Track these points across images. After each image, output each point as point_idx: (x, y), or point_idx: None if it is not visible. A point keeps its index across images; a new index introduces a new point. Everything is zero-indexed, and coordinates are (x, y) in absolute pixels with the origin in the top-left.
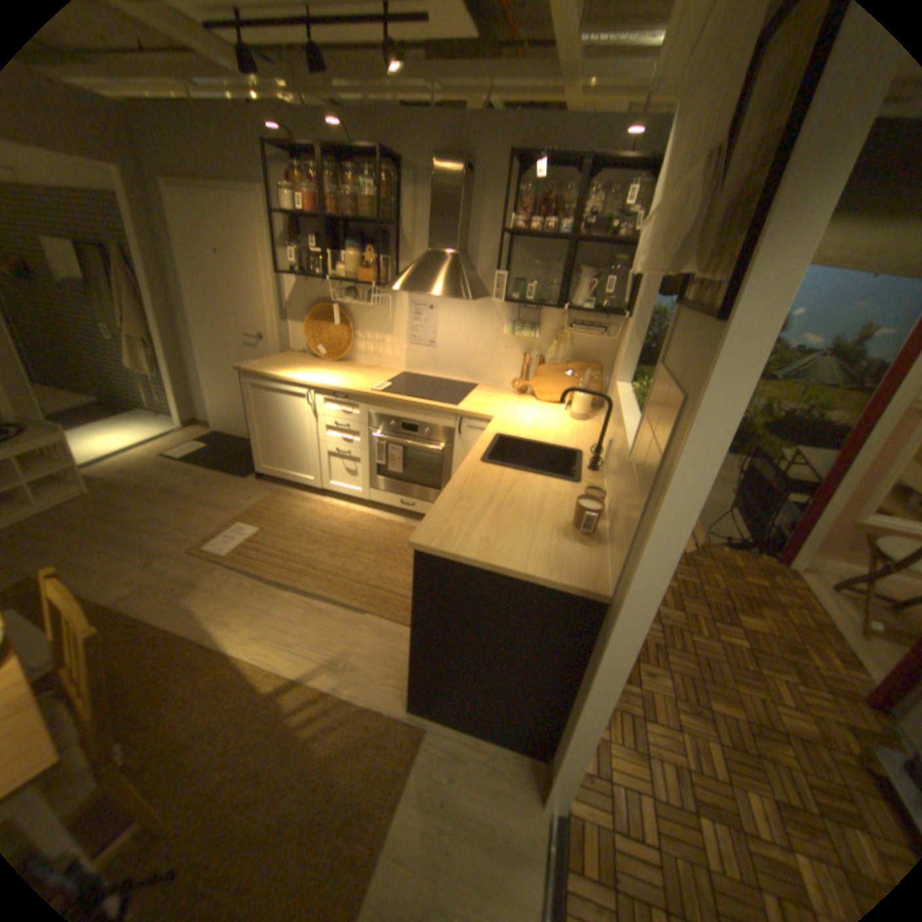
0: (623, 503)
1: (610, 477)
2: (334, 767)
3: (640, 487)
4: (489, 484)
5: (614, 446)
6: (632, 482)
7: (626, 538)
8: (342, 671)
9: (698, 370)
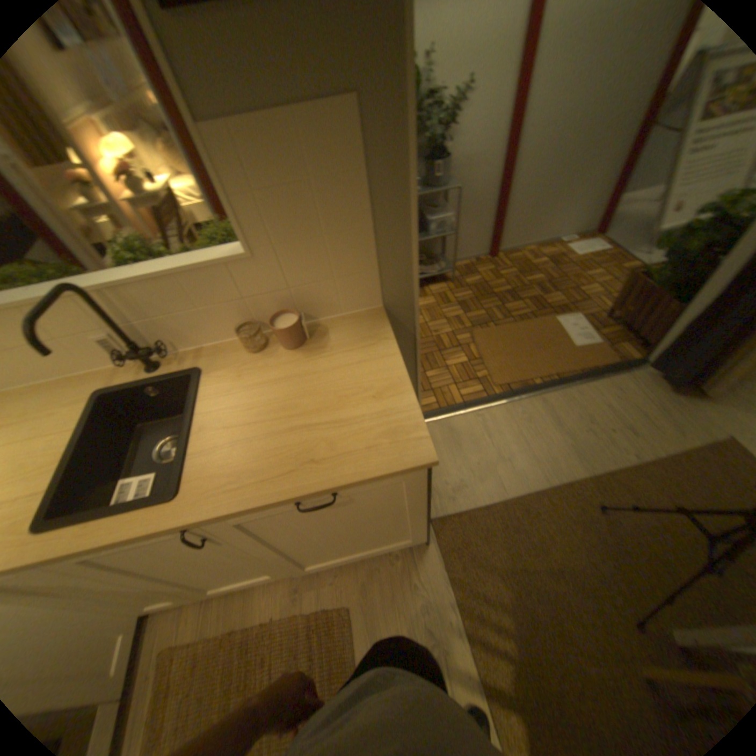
0: (295, 282)
1: (192, 334)
2: (500, 570)
3: (331, 230)
4: (243, 454)
5: (131, 324)
6: (295, 254)
7: (352, 272)
8: (436, 645)
9: (348, 57)
